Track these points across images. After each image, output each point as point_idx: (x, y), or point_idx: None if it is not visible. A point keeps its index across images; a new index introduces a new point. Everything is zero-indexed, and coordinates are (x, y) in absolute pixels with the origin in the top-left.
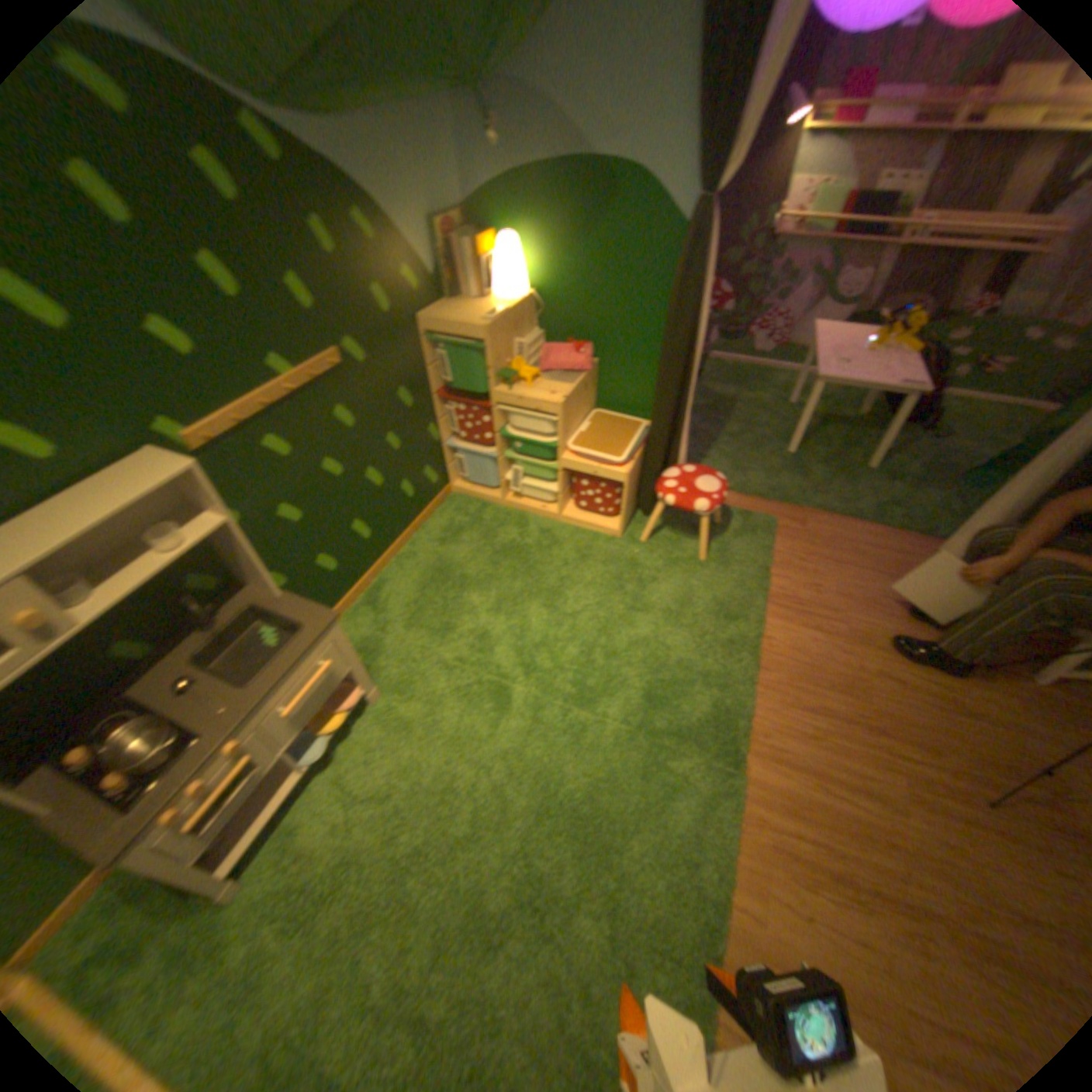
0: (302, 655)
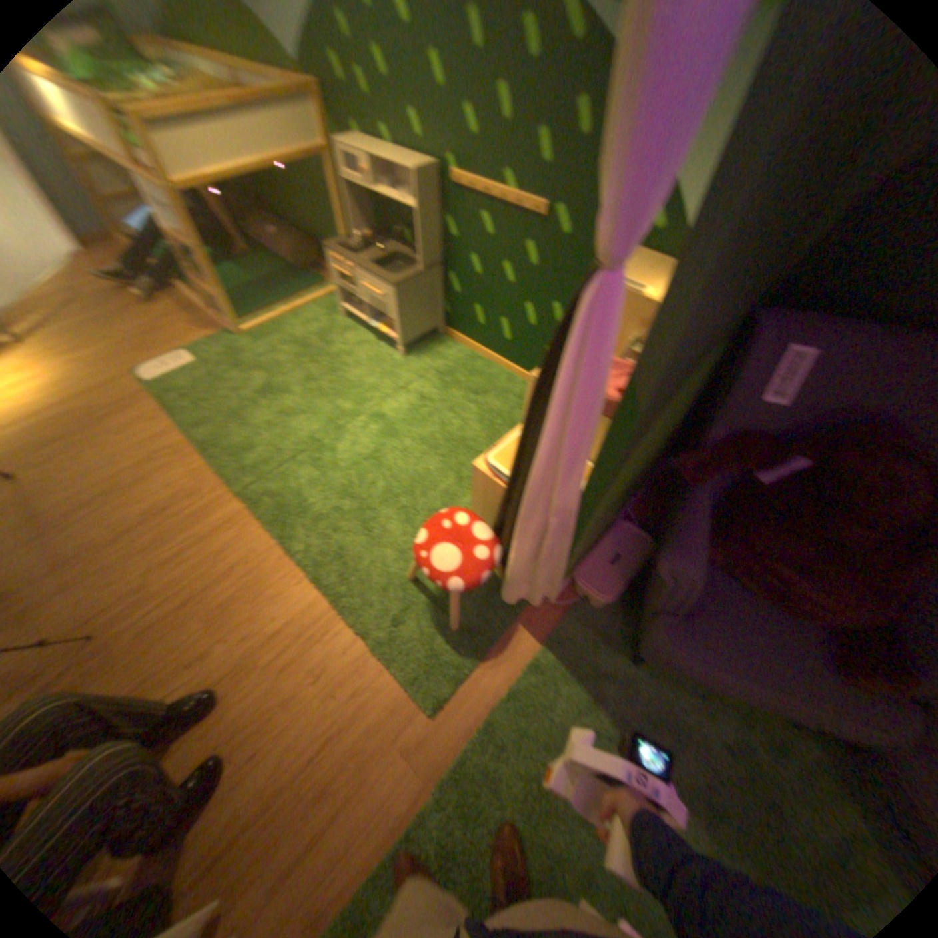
0: (373, 275)
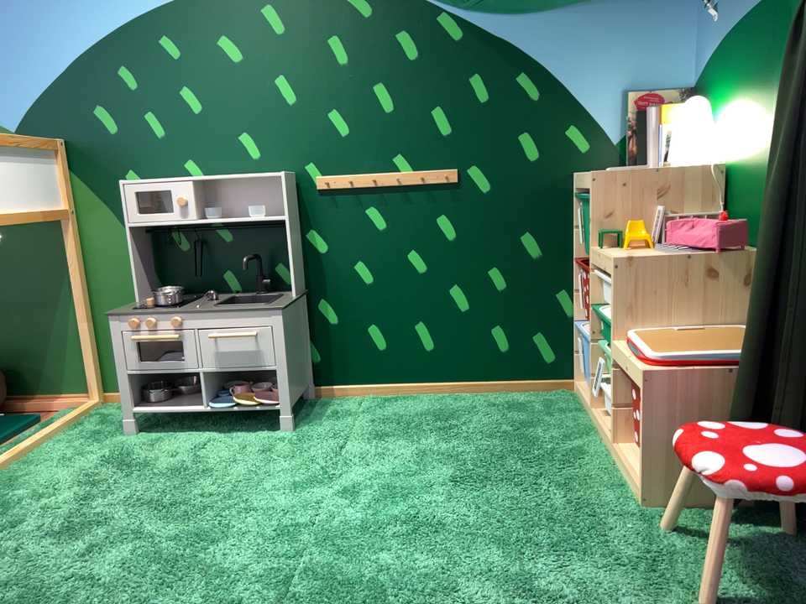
0: (241, 308)
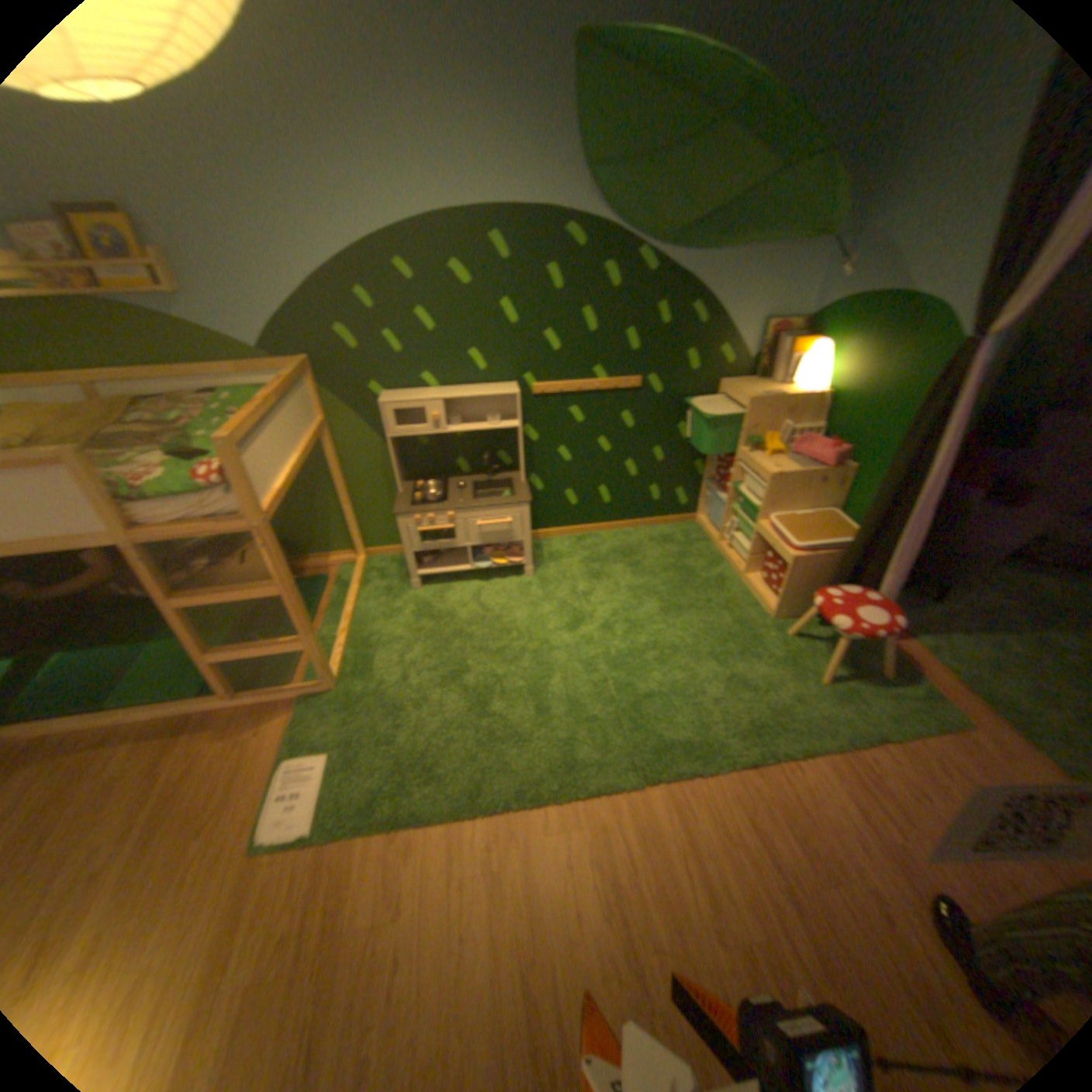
0: (500, 504)
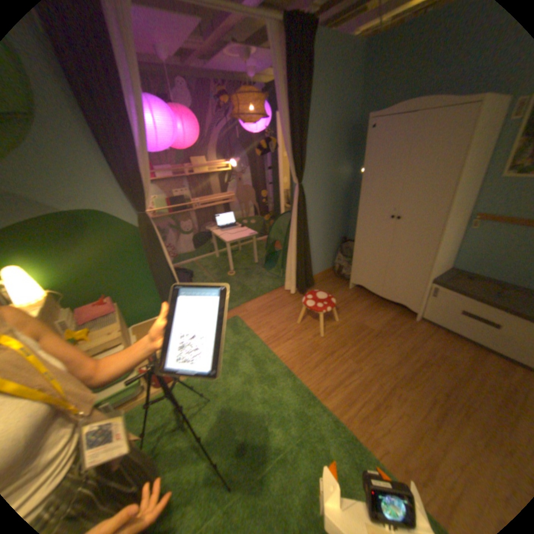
0: None
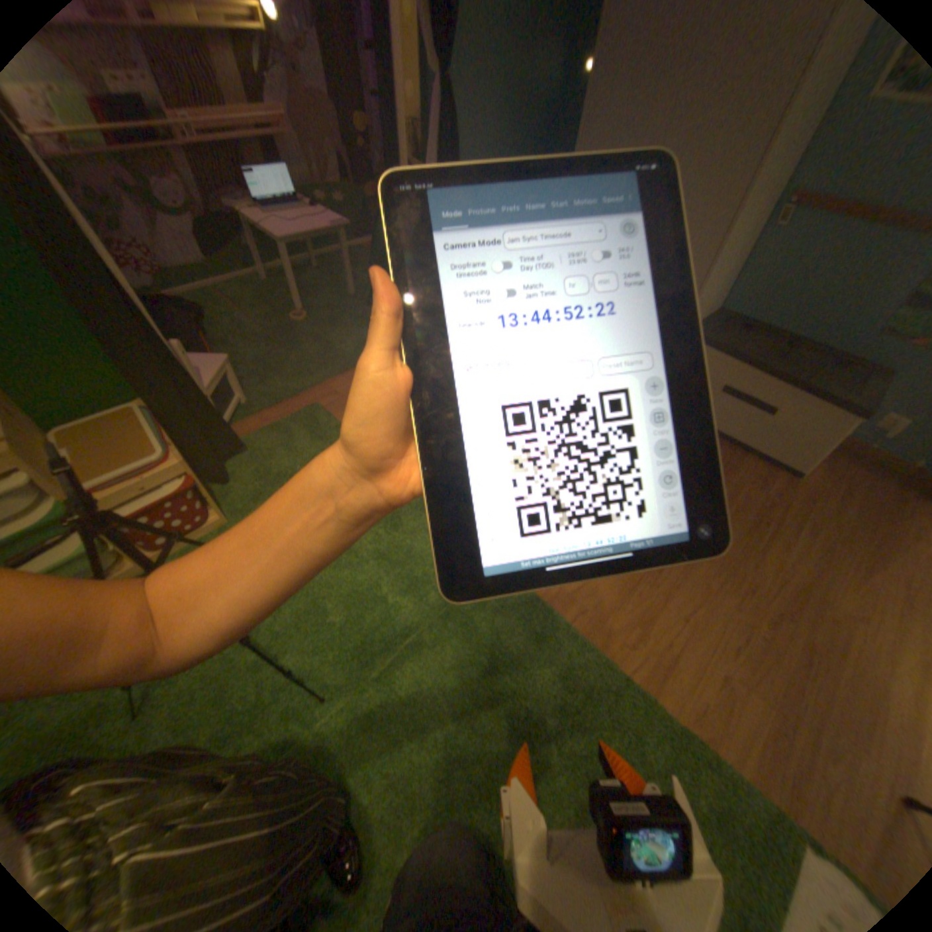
0: None
